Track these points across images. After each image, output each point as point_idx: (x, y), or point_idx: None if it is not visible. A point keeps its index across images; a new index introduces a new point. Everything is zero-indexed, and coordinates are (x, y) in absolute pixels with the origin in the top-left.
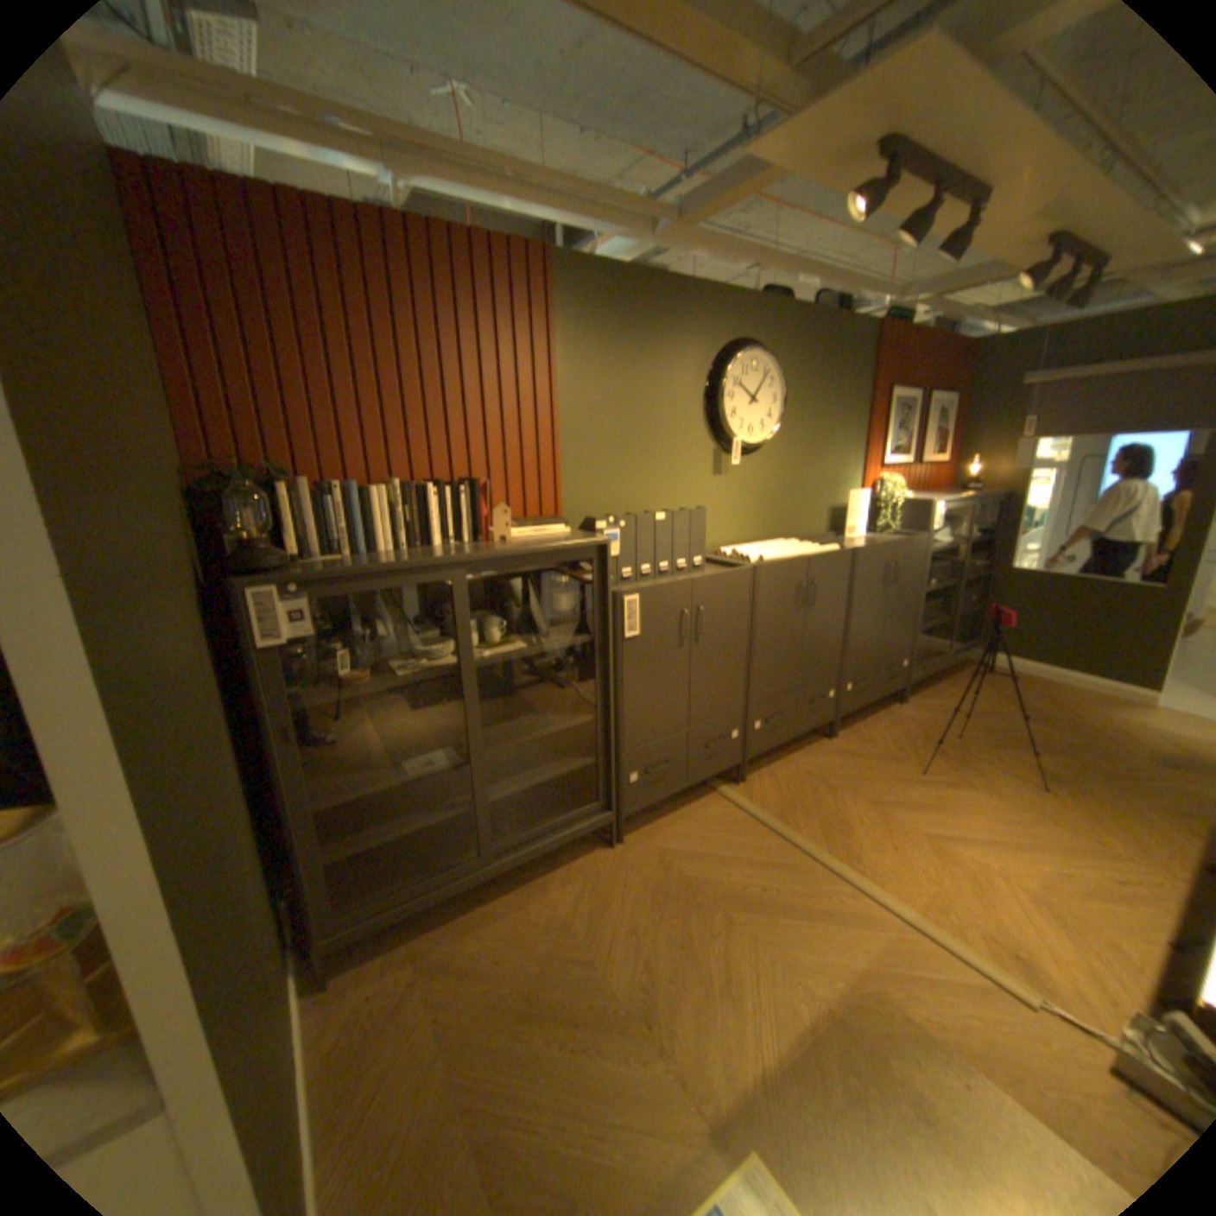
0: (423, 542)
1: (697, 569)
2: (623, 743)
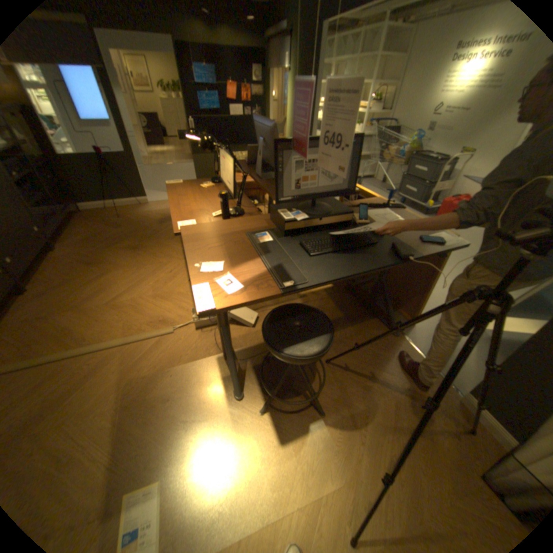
0: None
1: None
2: None
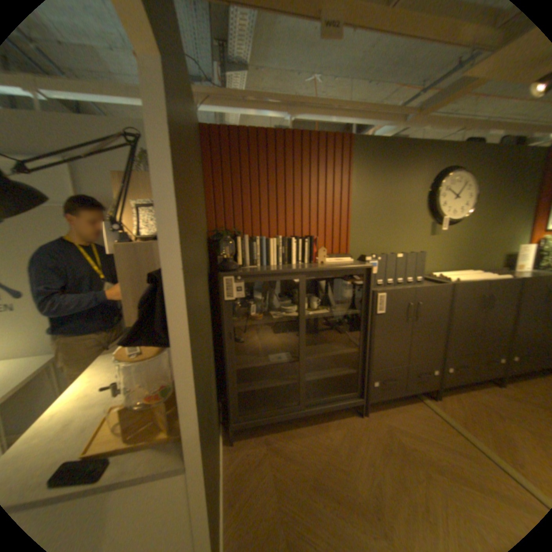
0: (288, 262)
1: (419, 282)
2: (373, 366)
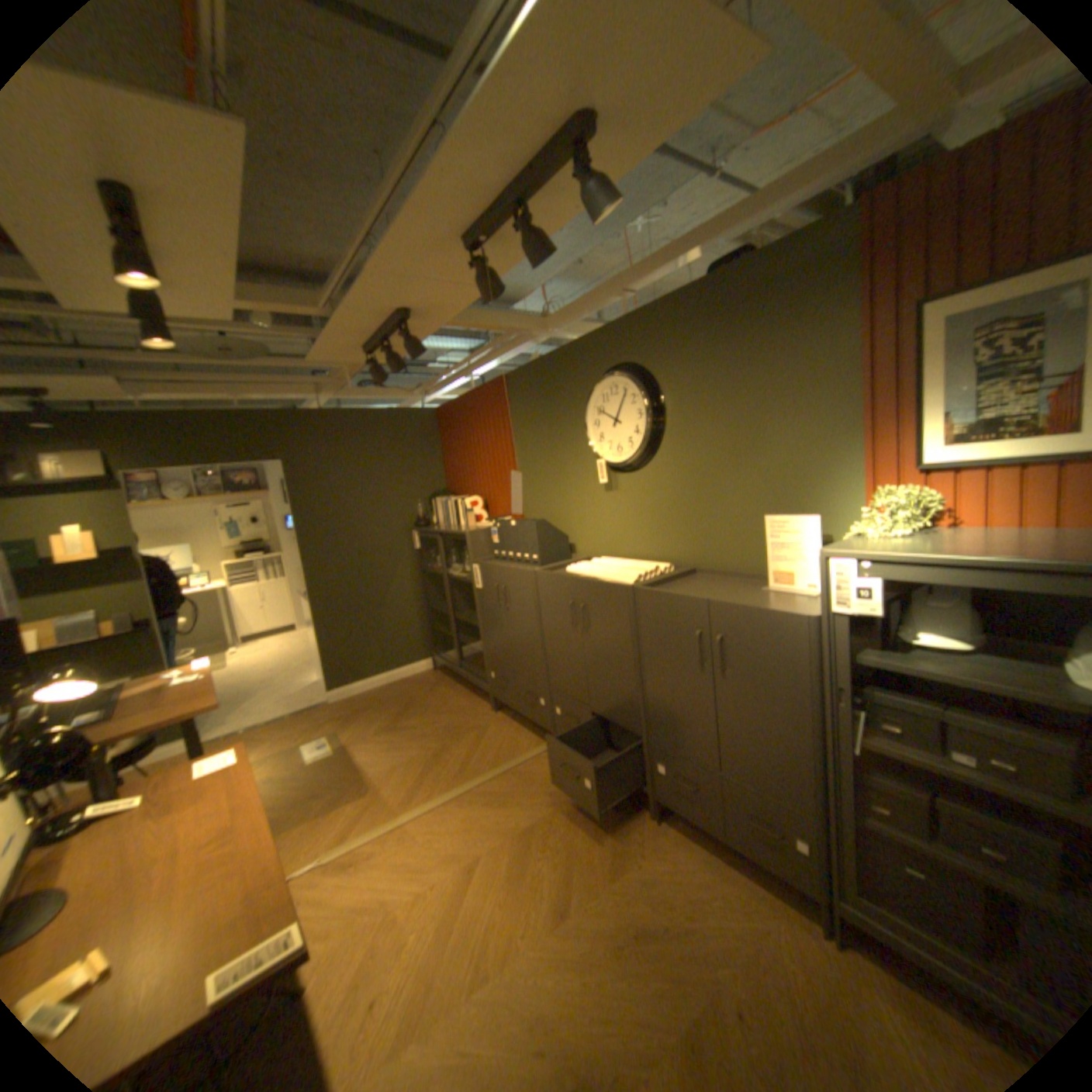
0: (461, 523)
1: (535, 564)
2: (486, 649)
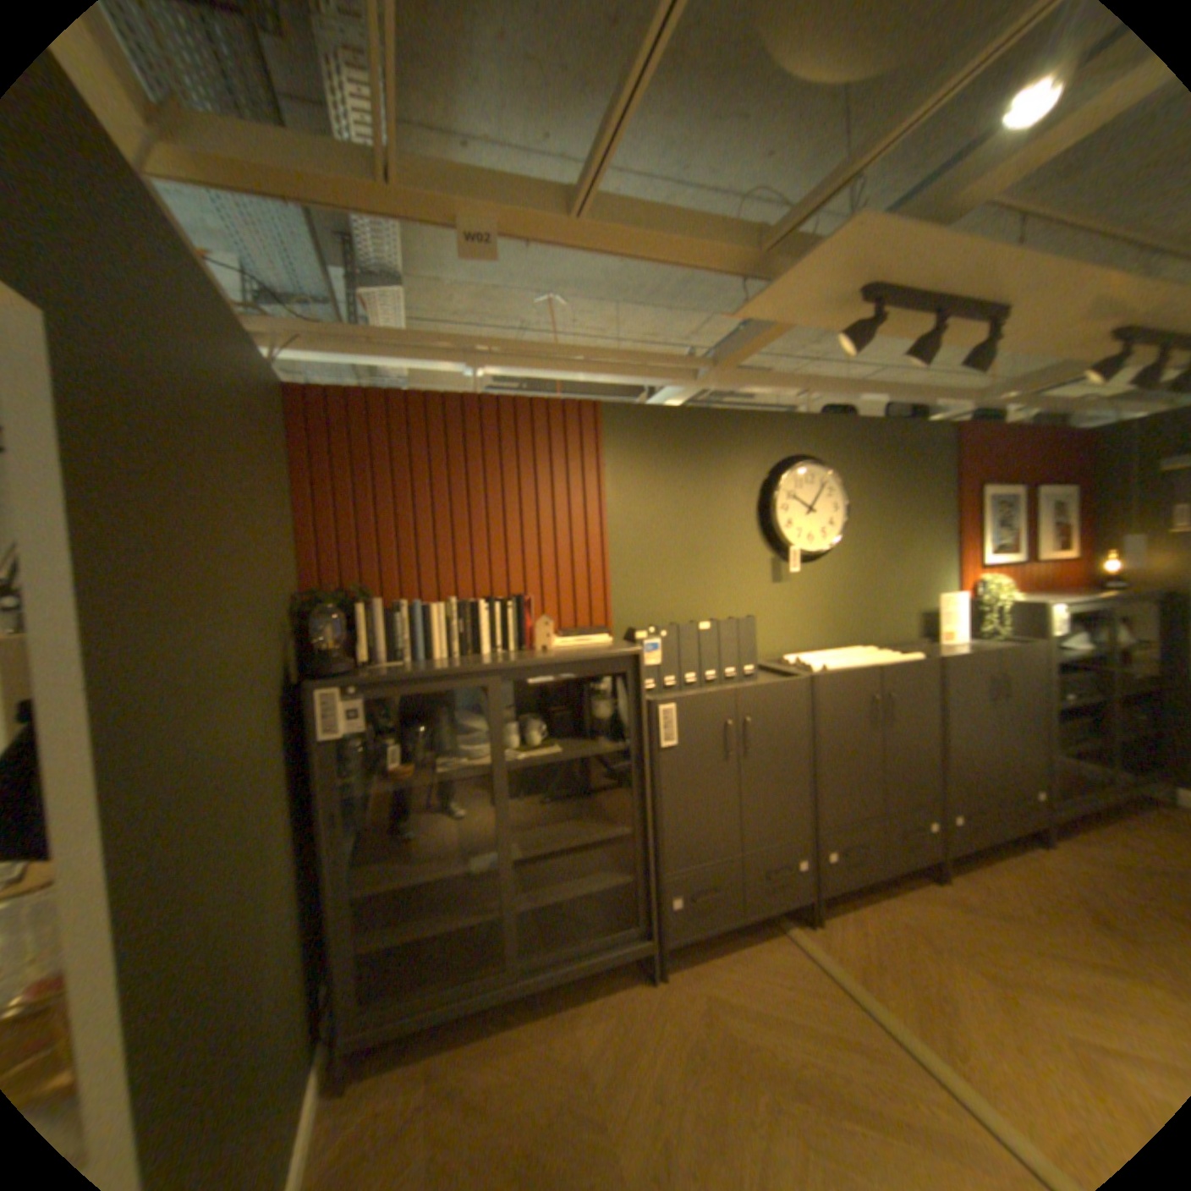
0: (476, 649)
1: (751, 677)
2: (666, 862)
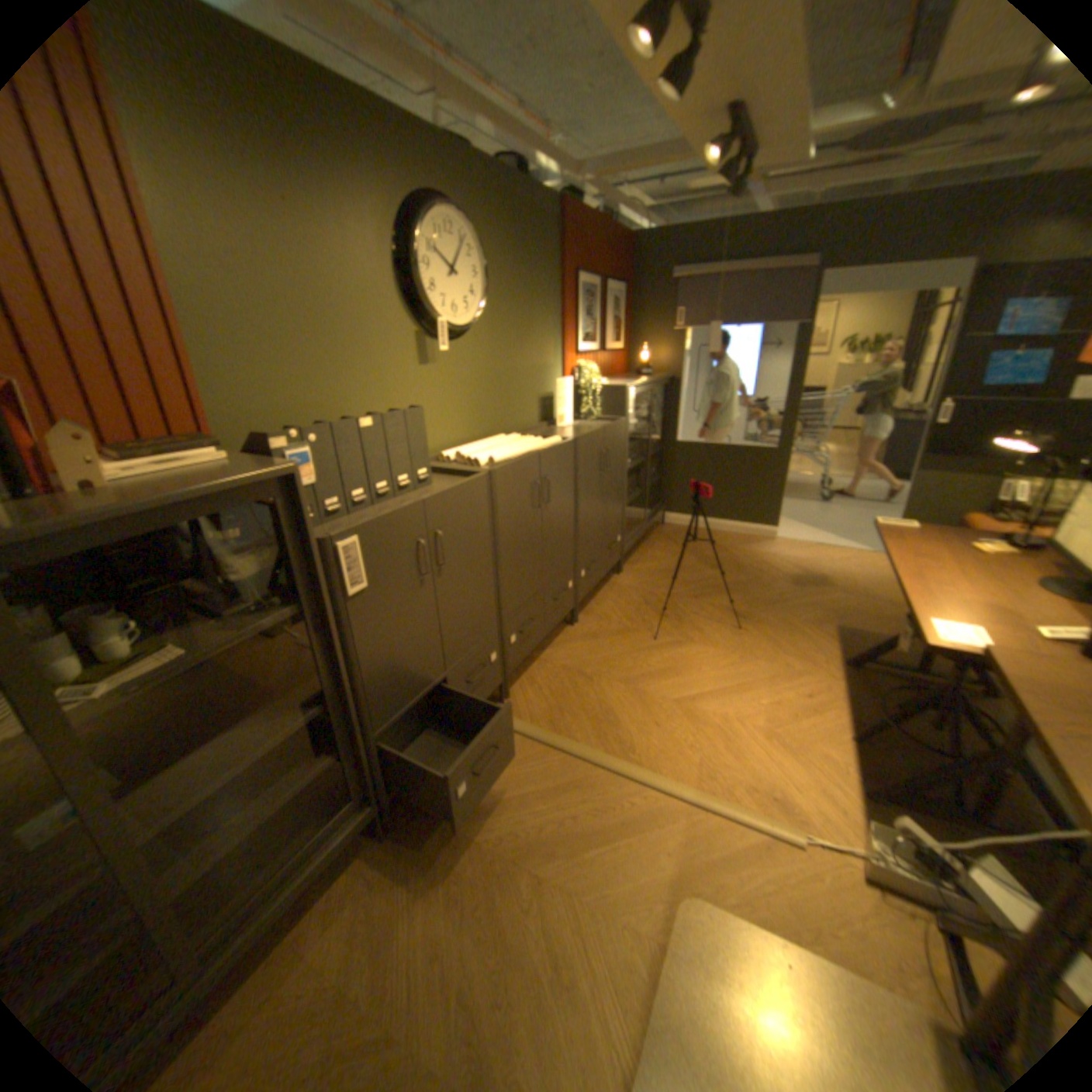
0: None
1: (424, 483)
2: (372, 722)
